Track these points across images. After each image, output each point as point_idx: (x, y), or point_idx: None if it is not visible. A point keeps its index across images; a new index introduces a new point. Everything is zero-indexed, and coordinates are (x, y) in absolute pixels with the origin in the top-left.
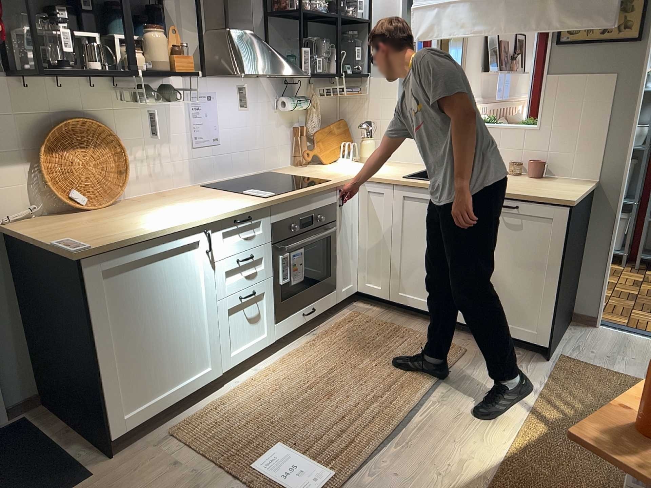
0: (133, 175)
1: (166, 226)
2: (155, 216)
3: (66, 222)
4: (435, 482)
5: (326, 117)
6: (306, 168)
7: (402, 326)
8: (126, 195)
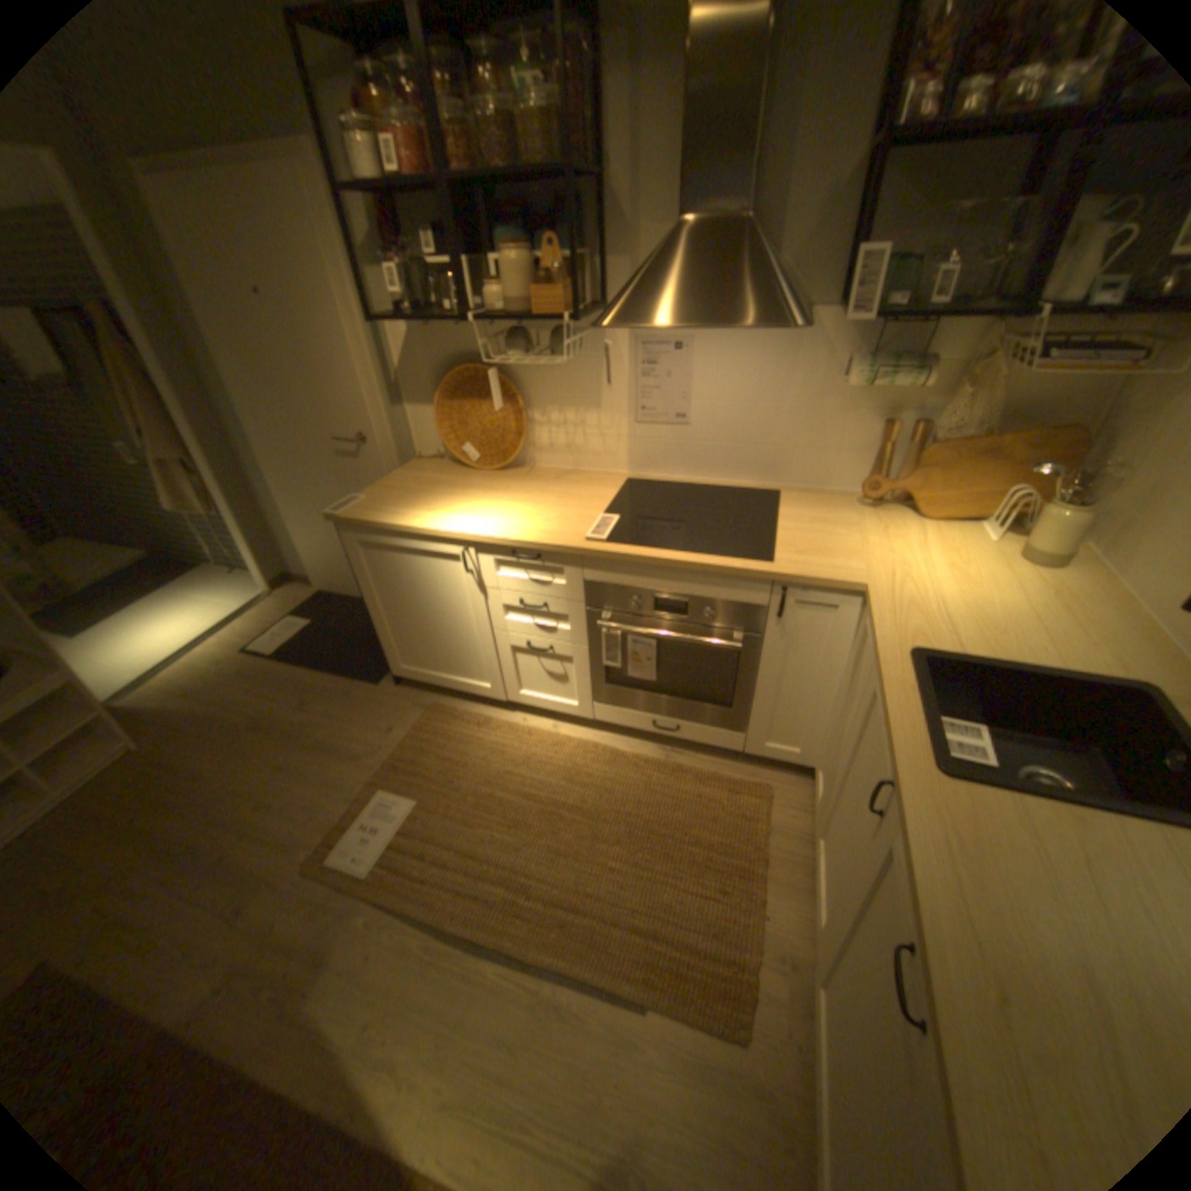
0: (543, 440)
1: (418, 523)
2: (462, 503)
3: (430, 475)
4: (351, 1022)
5: (1042, 408)
6: (855, 511)
7: (768, 881)
8: (535, 461)
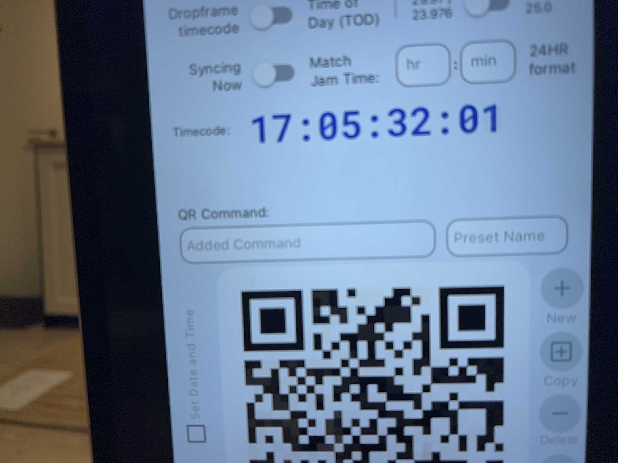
0: None
1: None
2: None
3: None
4: None
5: None
6: None
7: None
8: None
